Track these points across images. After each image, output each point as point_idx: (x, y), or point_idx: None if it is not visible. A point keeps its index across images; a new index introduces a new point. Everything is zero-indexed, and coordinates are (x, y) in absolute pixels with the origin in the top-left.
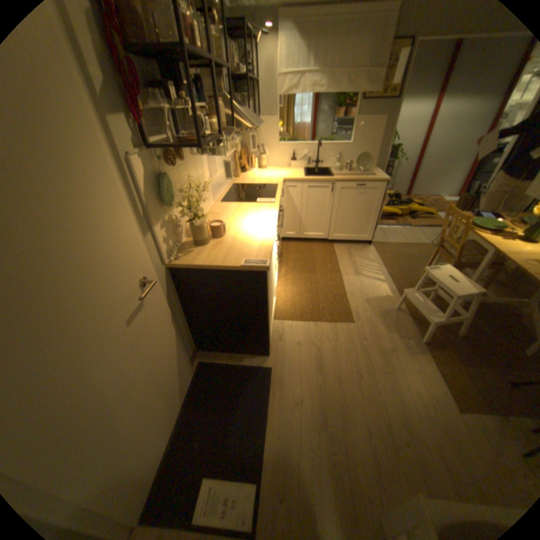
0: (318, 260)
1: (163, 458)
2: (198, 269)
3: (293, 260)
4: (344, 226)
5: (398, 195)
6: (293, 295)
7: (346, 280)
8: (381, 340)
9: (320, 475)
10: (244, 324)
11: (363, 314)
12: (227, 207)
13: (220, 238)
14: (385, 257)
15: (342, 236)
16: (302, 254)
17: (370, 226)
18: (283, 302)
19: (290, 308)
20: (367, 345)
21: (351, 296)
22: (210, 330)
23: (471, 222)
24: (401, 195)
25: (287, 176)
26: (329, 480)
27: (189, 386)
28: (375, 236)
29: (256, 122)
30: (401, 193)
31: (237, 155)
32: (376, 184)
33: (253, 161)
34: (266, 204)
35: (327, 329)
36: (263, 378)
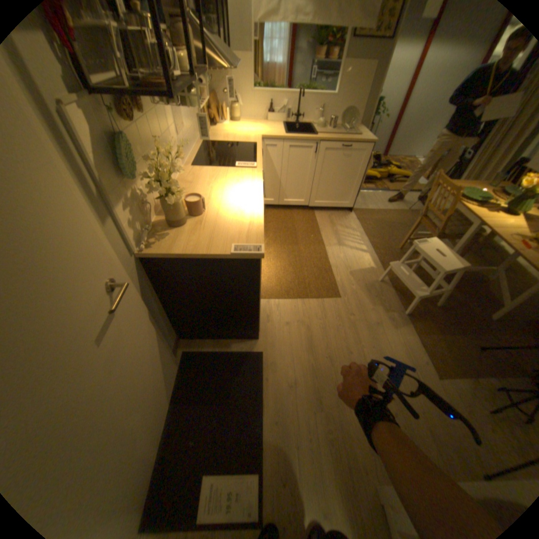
0: (300, 230)
1: (155, 461)
2: (176, 259)
3: (273, 231)
4: (326, 192)
5: (375, 156)
6: (277, 270)
7: (330, 251)
8: (367, 315)
9: (319, 455)
10: (232, 312)
11: (349, 288)
12: (200, 173)
13: (199, 216)
14: (366, 225)
15: (323, 203)
16: (282, 223)
17: (351, 192)
18: (267, 279)
19: (275, 285)
20: (354, 320)
21: (335, 269)
22: (193, 320)
23: (459, 192)
24: (378, 156)
25: (266, 133)
26: (328, 459)
27: (175, 380)
28: (355, 202)
29: (230, 60)
30: (378, 154)
31: (205, 103)
32: (360, 145)
33: (224, 111)
34: (247, 170)
35: (314, 307)
36: (253, 364)
